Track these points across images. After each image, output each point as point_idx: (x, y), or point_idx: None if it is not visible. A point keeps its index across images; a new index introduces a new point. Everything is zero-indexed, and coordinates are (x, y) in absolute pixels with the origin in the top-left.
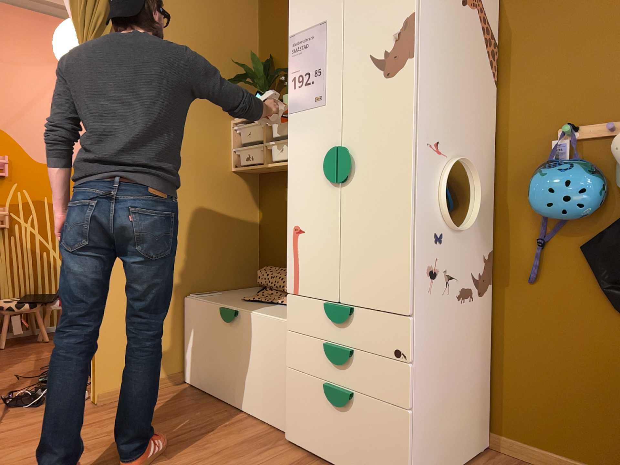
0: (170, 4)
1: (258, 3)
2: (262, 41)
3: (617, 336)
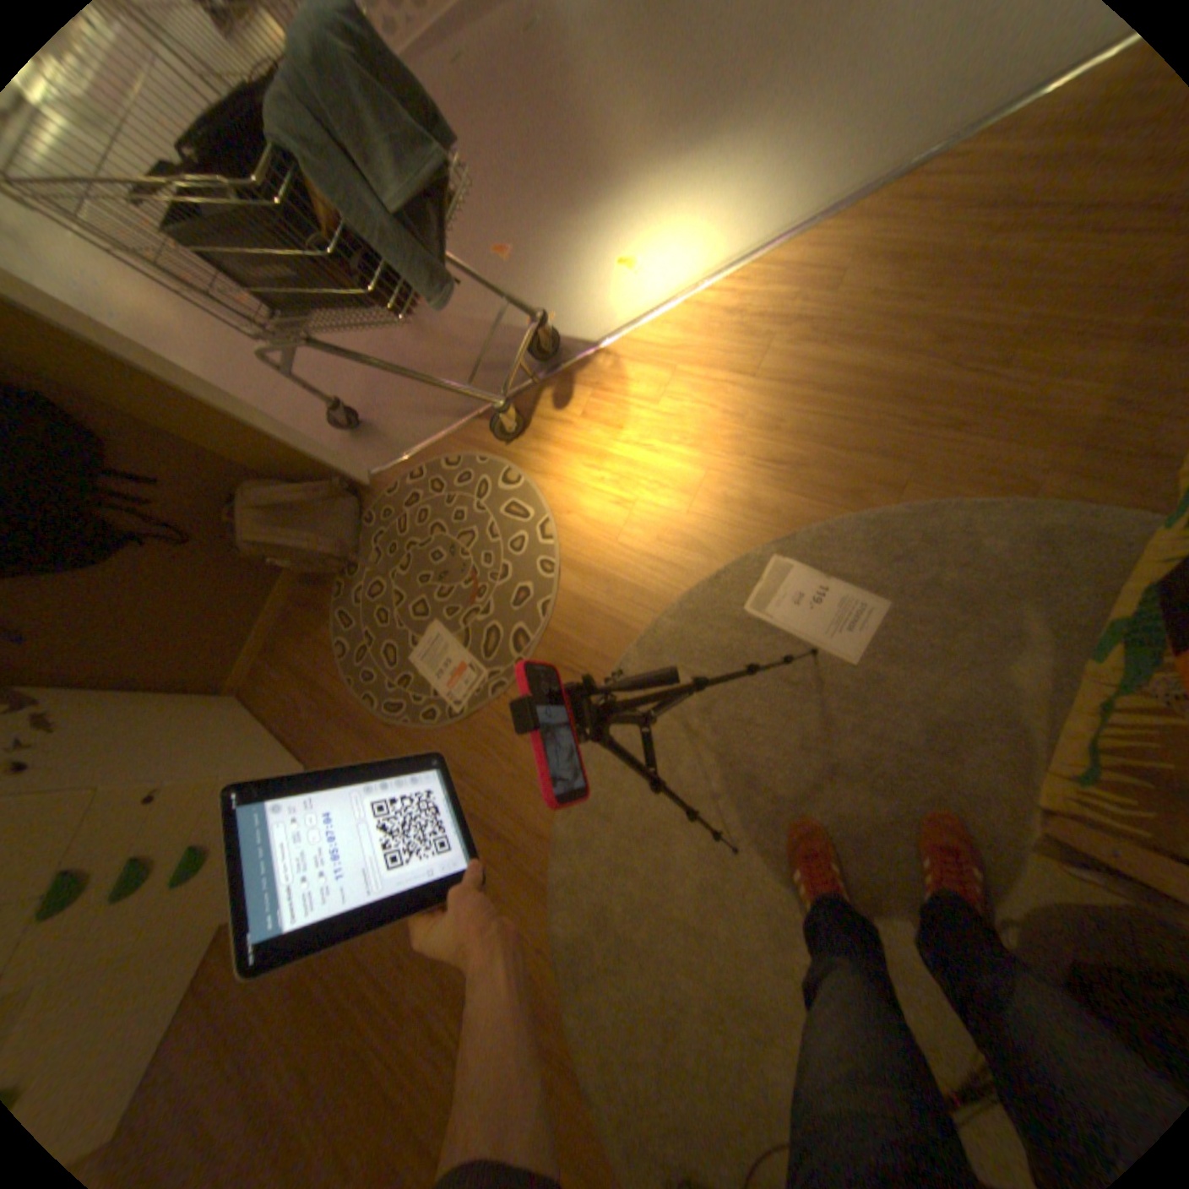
0: None
1: None
2: None
3: (126, 573)
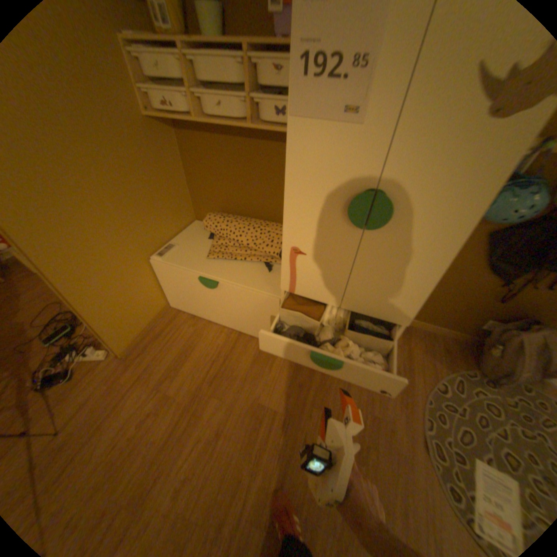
0: None
1: None
2: None
3: (479, 280)
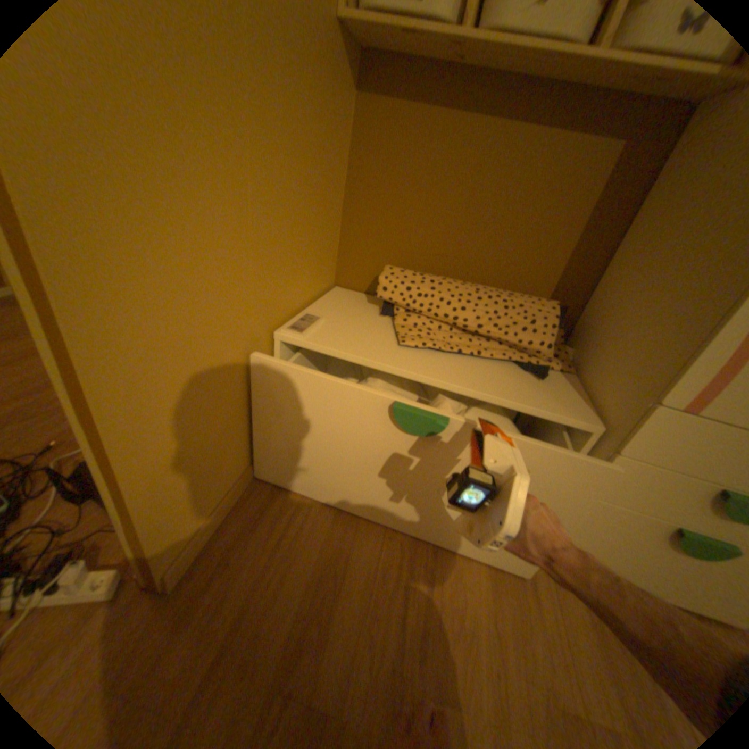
0: None
1: None
2: None
3: None
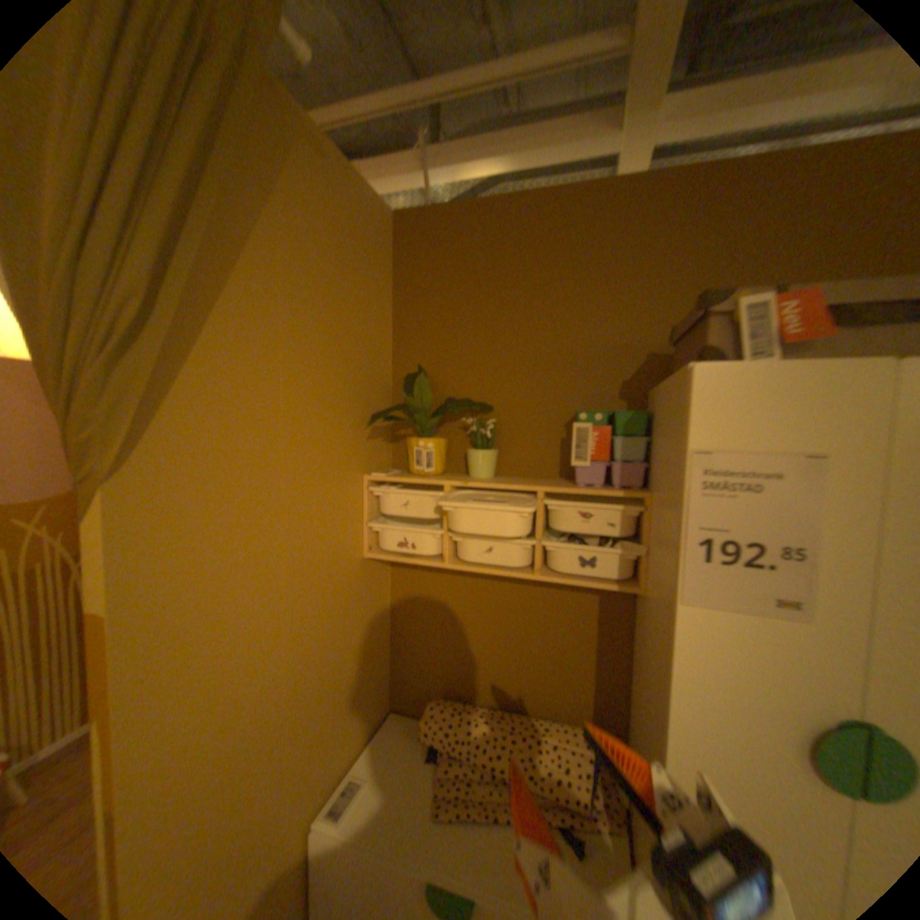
0: (278, 262)
1: (392, 271)
2: (401, 337)
3: None
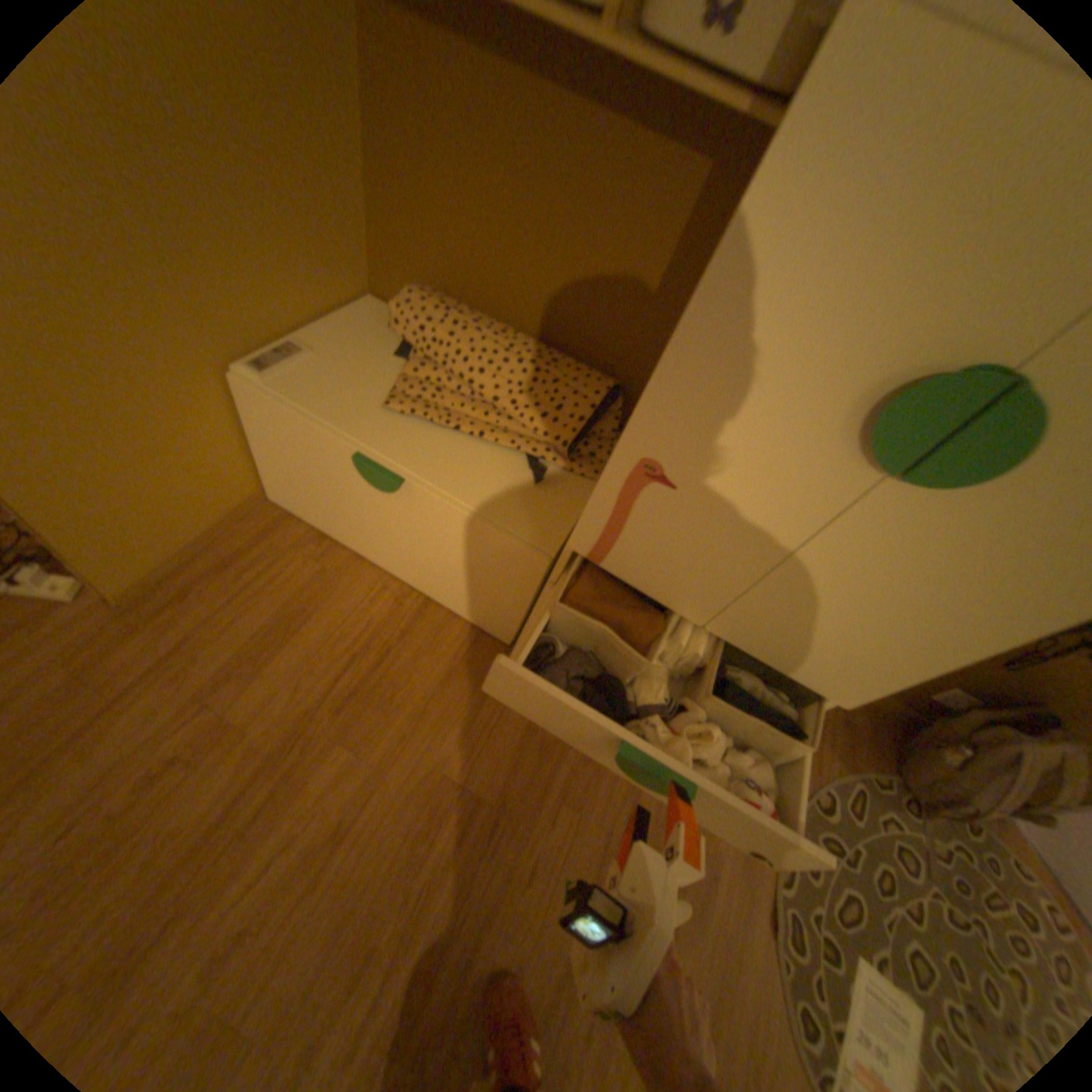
0: None
1: None
2: None
3: None
